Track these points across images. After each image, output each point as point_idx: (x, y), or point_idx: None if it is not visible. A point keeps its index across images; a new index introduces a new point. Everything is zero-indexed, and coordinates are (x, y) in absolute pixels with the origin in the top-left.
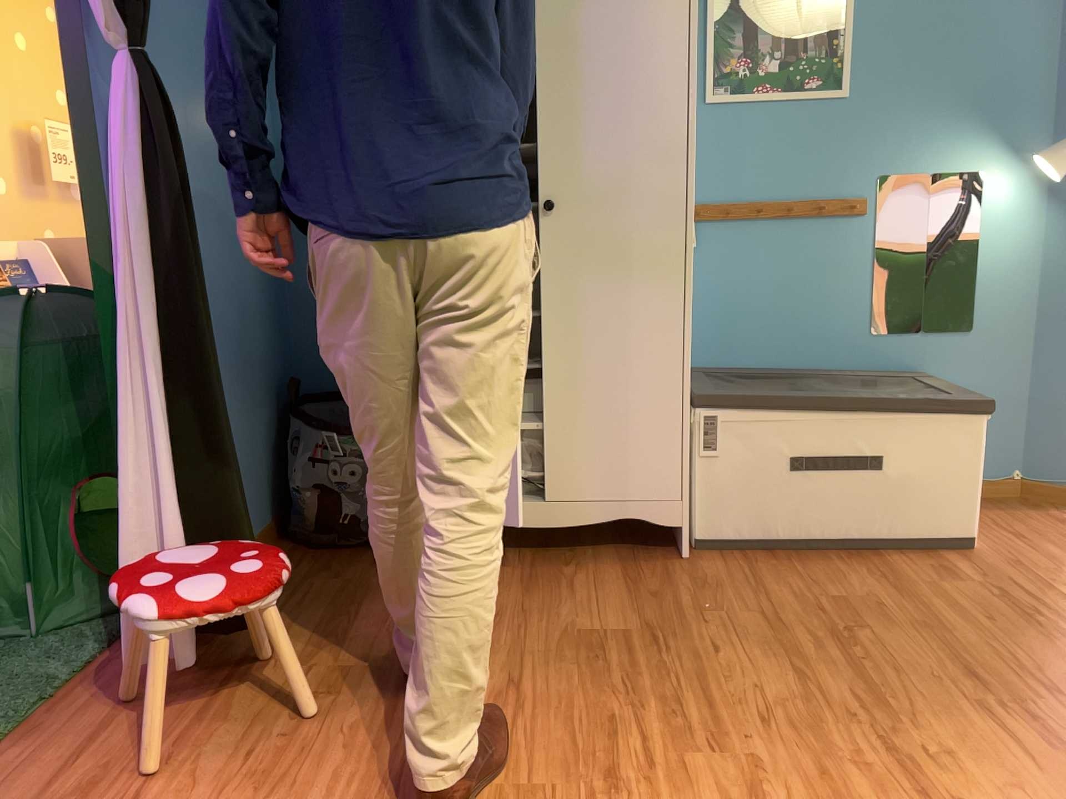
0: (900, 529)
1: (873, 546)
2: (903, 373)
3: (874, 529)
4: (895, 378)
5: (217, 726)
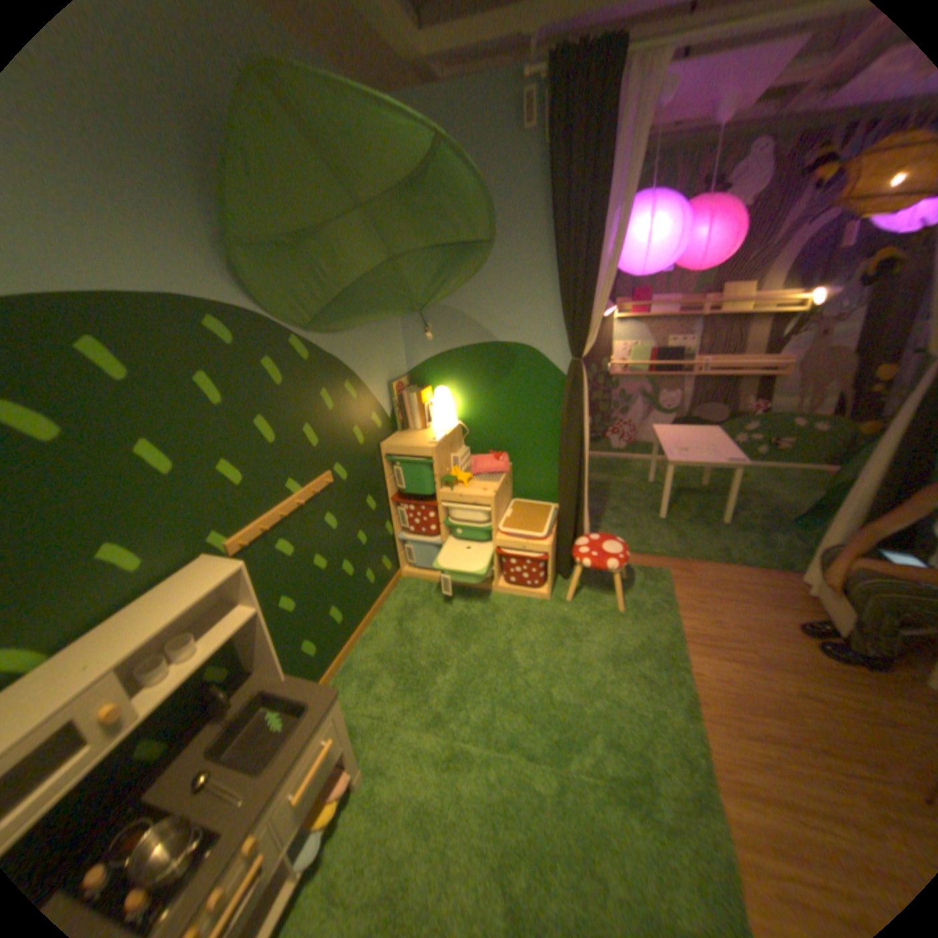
0: None
1: None
2: None
3: None
4: None
5: (790, 619)
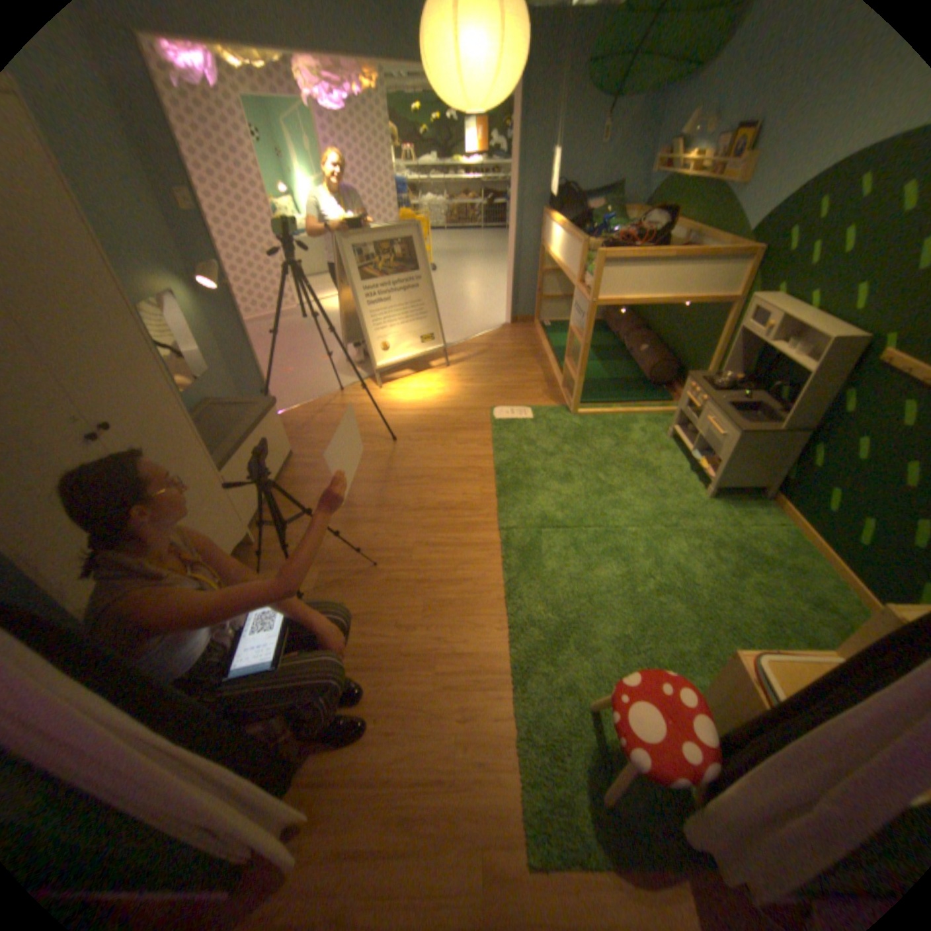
0: (279, 465)
1: (278, 478)
2: (202, 404)
3: (275, 472)
4: (205, 408)
5: (358, 762)
